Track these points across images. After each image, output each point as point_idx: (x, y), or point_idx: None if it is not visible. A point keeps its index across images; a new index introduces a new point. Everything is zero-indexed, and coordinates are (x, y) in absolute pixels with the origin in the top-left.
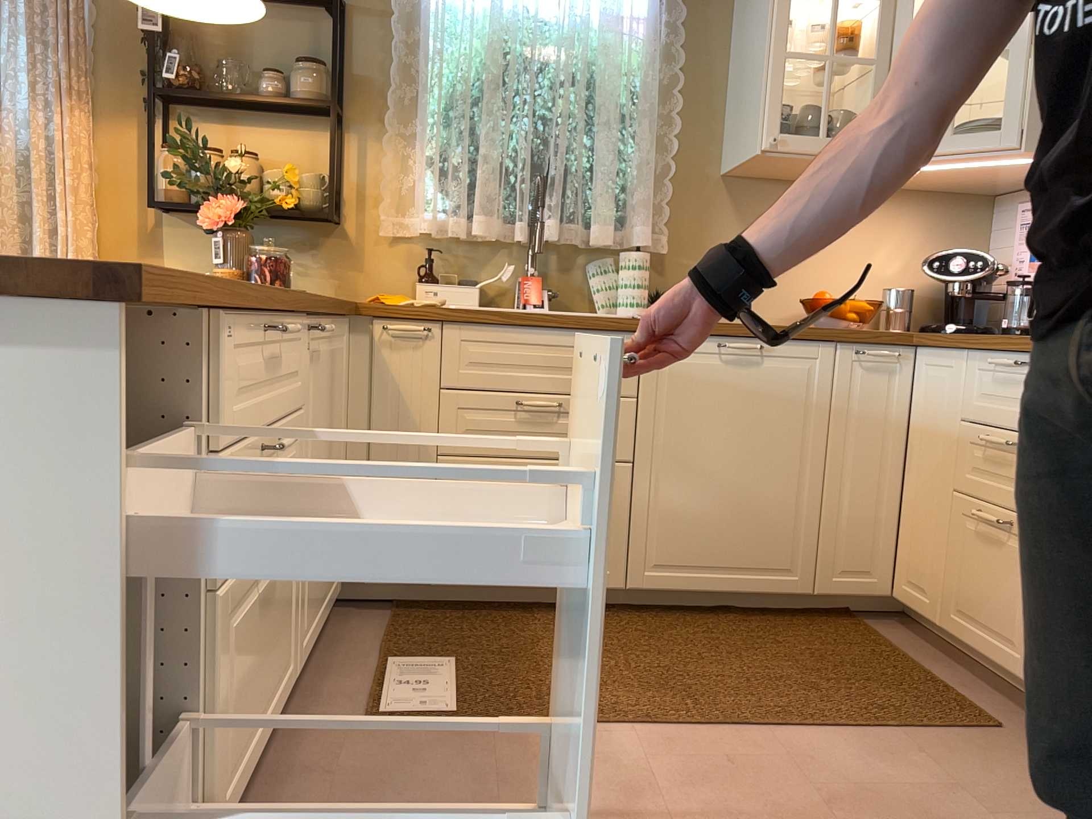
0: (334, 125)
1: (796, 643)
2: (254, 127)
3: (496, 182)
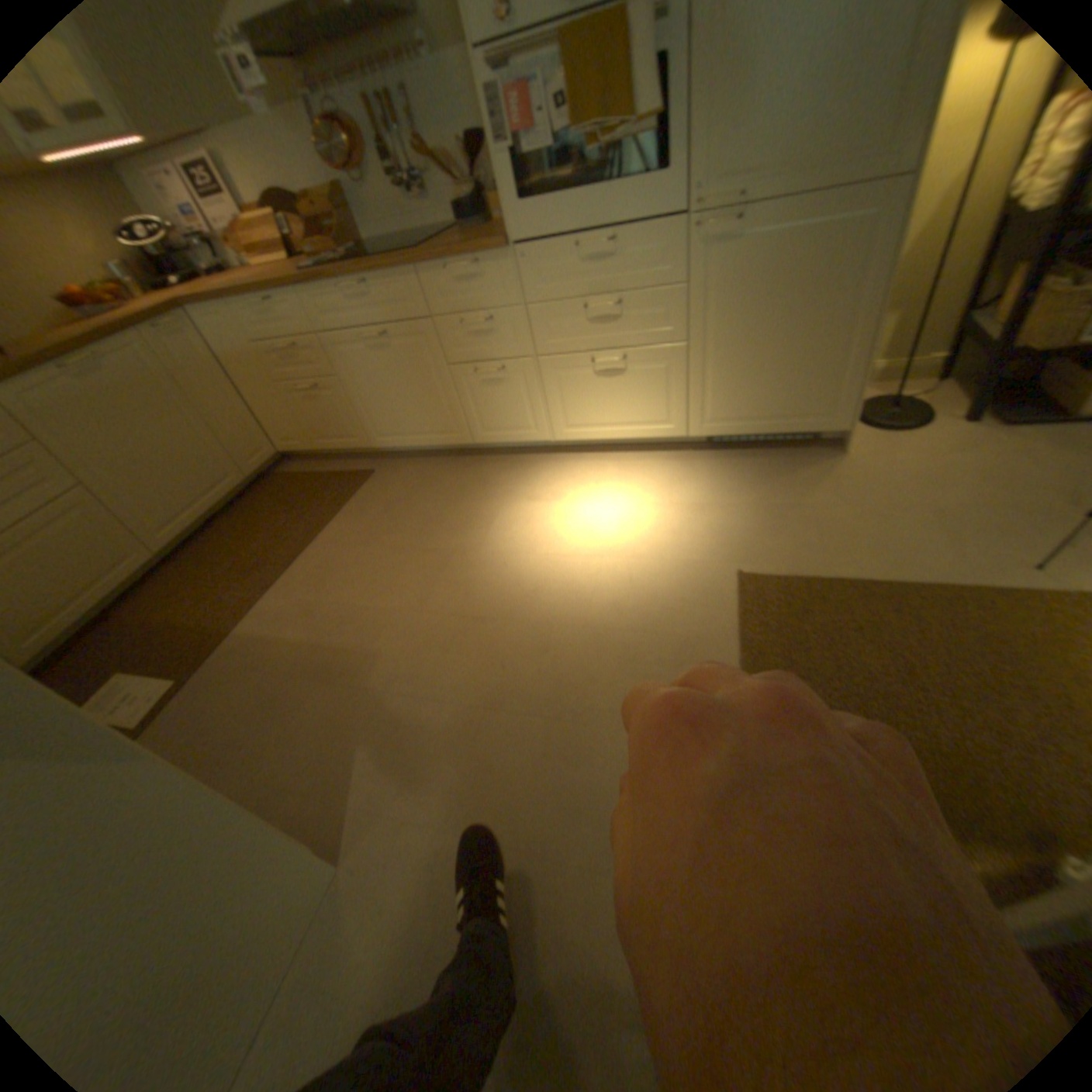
0: None
1: (267, 505)
2: None
3: None
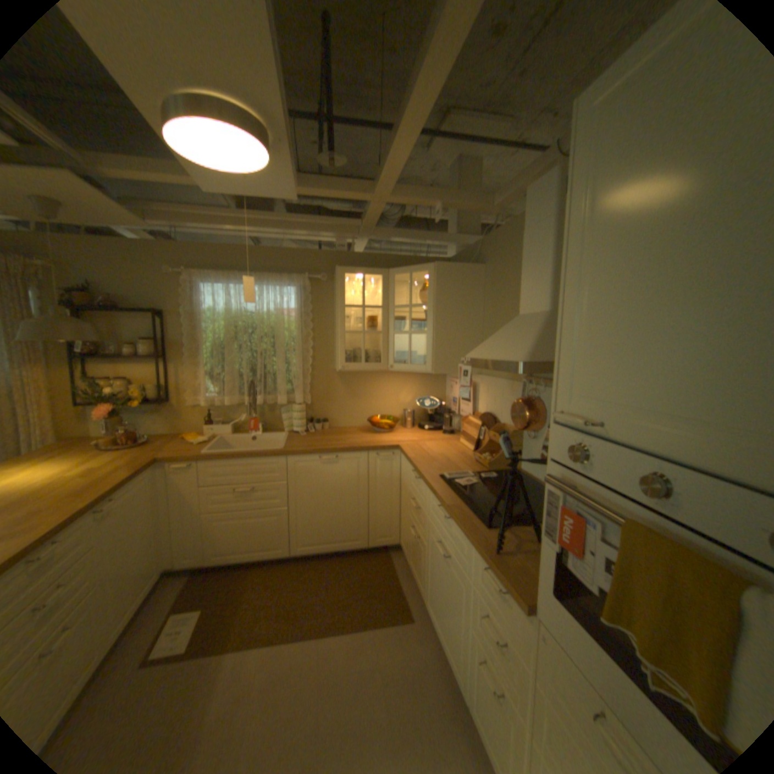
0: (157, 365)
1: (355, 575)
2: (123, 364)
3: (234, 382)
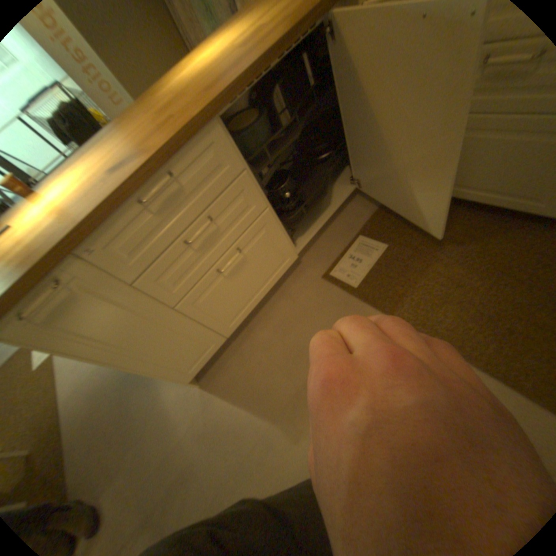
0: None
1: None
2: None
3: None
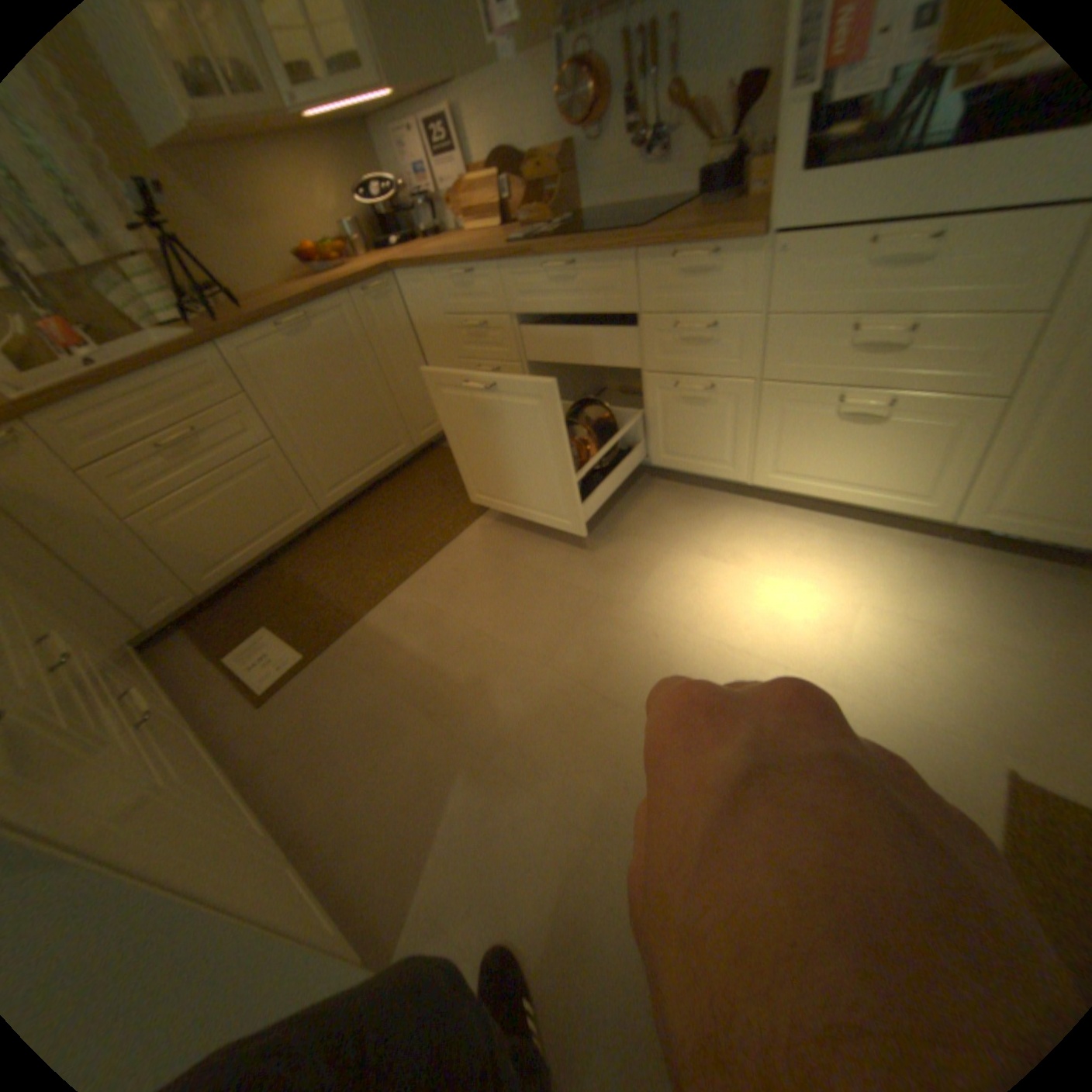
0: None
1: (424, 480)
2: None
3: None
